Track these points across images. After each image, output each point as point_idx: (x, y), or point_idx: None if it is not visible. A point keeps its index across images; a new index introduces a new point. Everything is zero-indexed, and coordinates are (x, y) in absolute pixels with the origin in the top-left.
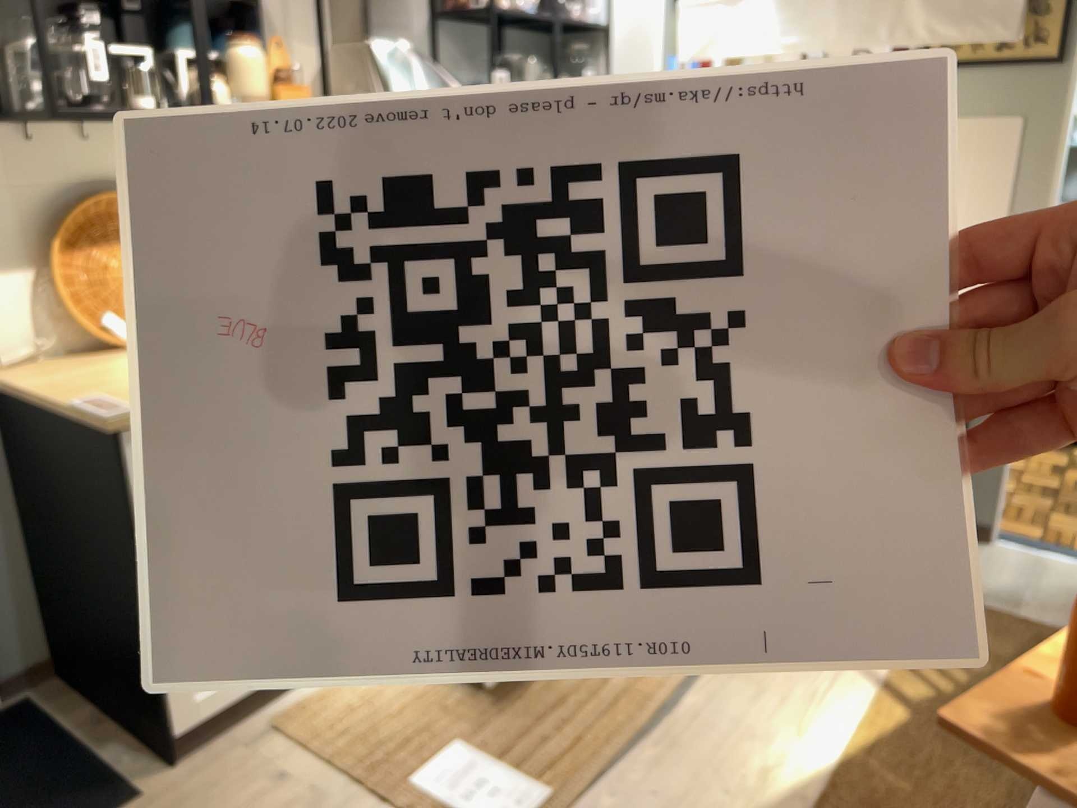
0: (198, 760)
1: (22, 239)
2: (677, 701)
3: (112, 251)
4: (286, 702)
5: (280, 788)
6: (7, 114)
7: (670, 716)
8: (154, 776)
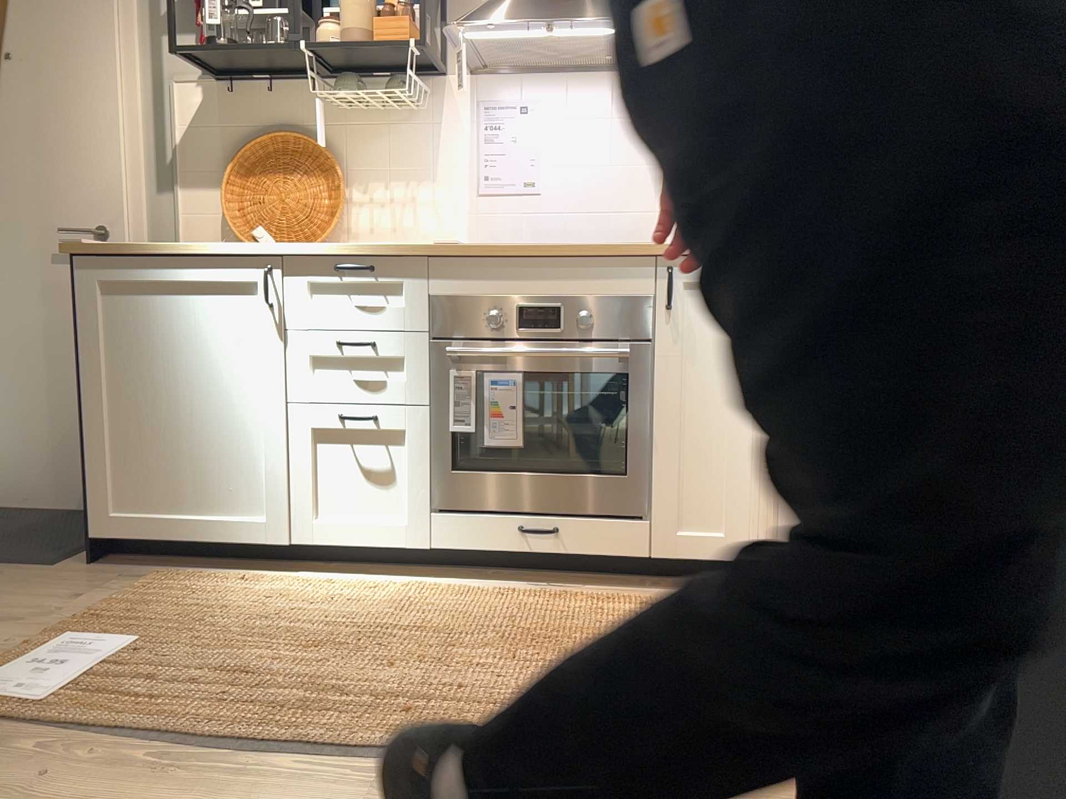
0: (101, 569)
1: (223, 166)
2: (278, 756)
3: (275, 178)
4: (192, 572)
5: (65, 600)
6: (210, 71)
7: (238, 760)
8: (80, 563)
